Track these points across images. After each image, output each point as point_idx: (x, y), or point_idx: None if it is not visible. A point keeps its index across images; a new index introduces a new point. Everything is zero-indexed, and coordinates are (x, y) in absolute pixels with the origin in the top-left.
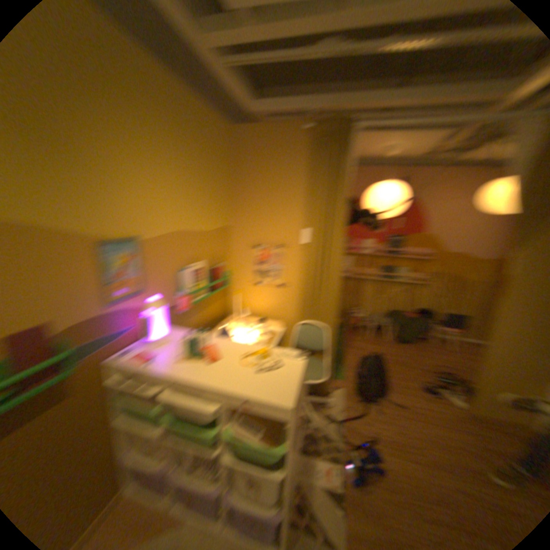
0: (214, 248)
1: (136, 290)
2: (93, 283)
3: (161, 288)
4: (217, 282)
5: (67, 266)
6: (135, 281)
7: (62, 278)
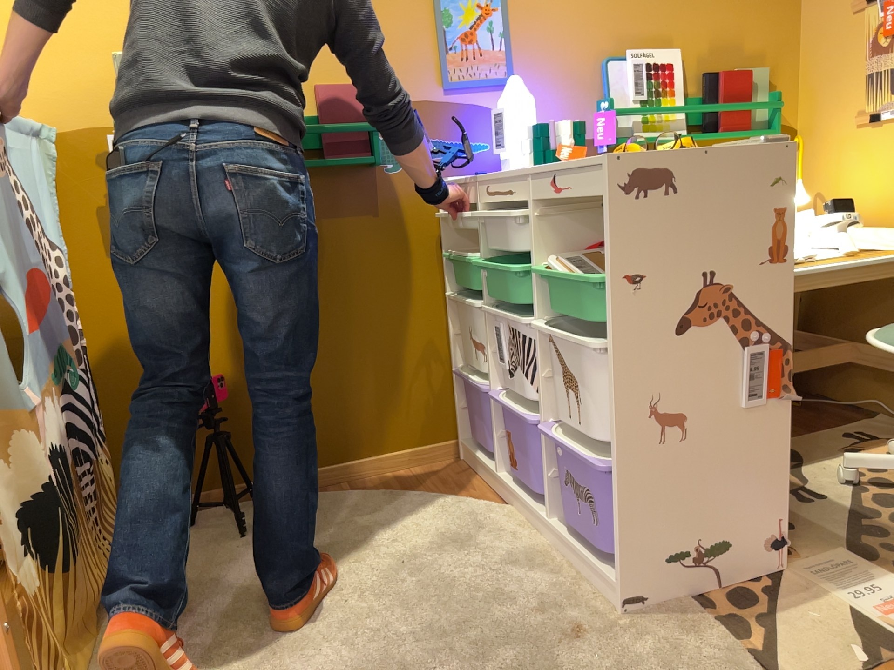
0: (742, 23)
1: (508, 72)
2: (433, 40)
3: (567, 88)
4: (733, 106)
5: (399, 5)
6: (507, 56)
7: (392, 23)
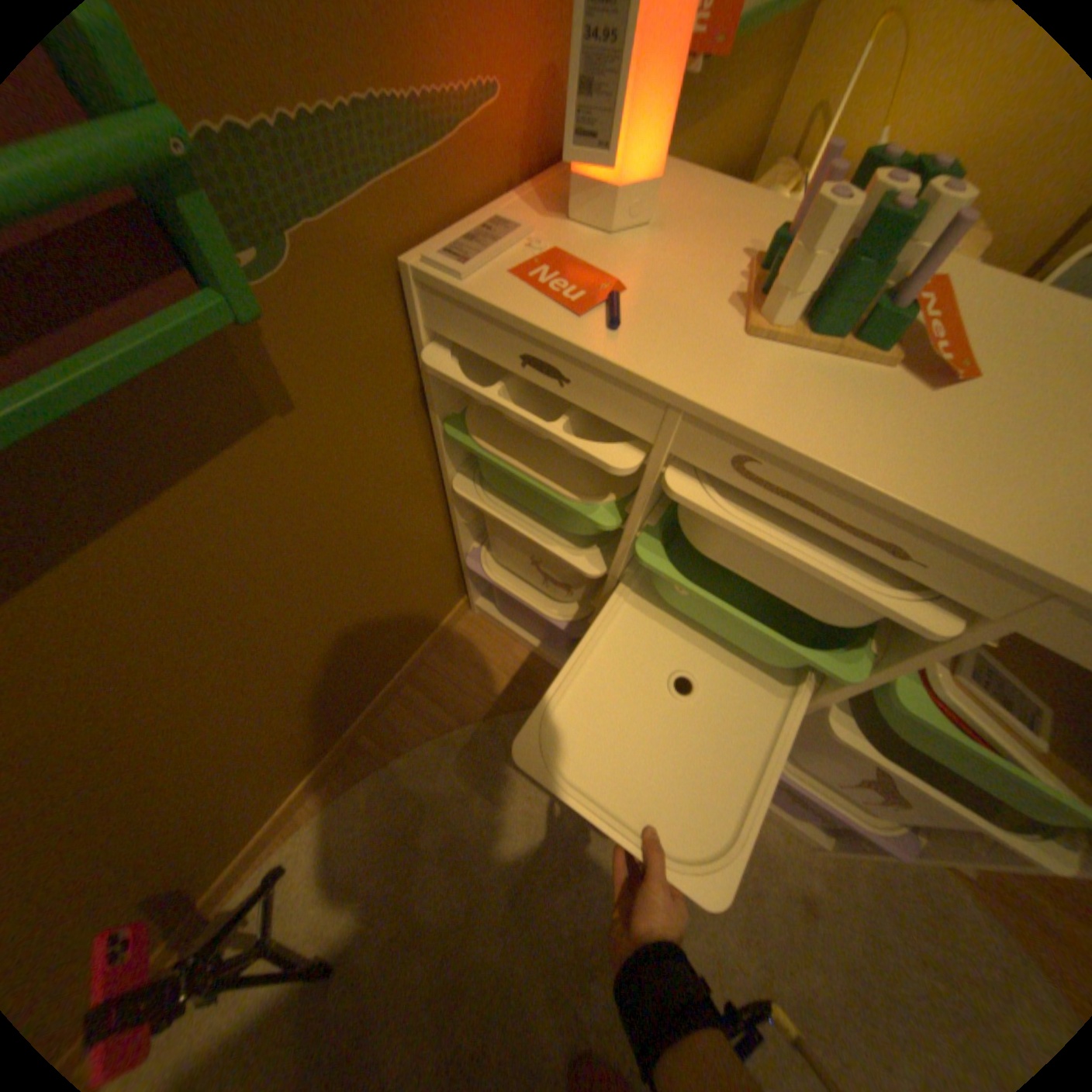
0: None
1: None
2: None
3: None
4: None
5: None
6: None
7: None
